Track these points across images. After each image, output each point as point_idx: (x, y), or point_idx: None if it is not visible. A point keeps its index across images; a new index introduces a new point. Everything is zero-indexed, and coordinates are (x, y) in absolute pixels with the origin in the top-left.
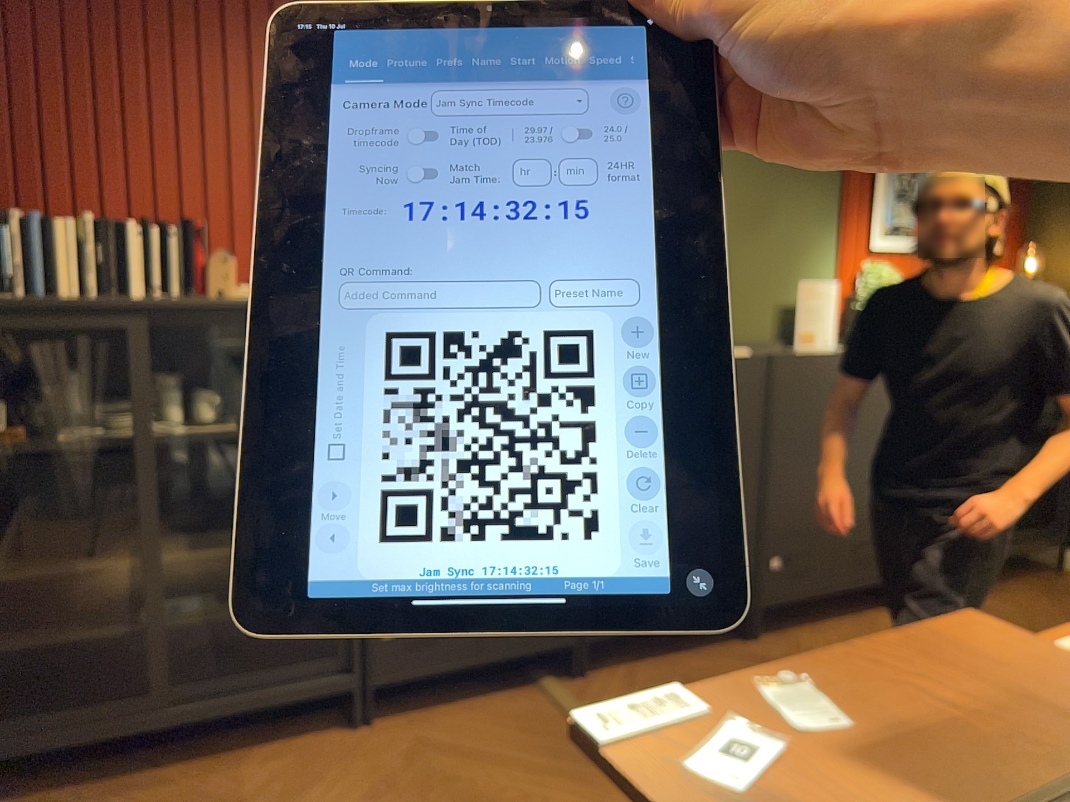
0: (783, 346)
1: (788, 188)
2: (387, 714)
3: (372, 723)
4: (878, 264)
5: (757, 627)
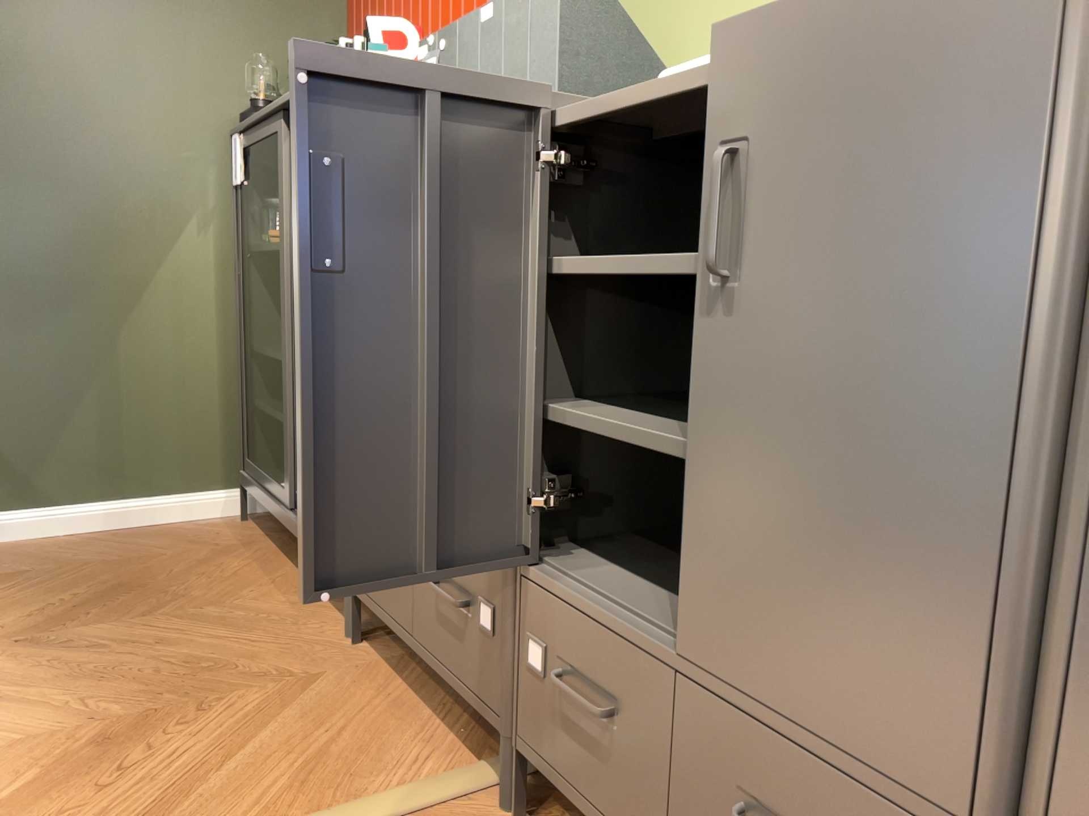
0: None
1: None
2: (385, 651)
3: (362, 644)
4: None
5: None
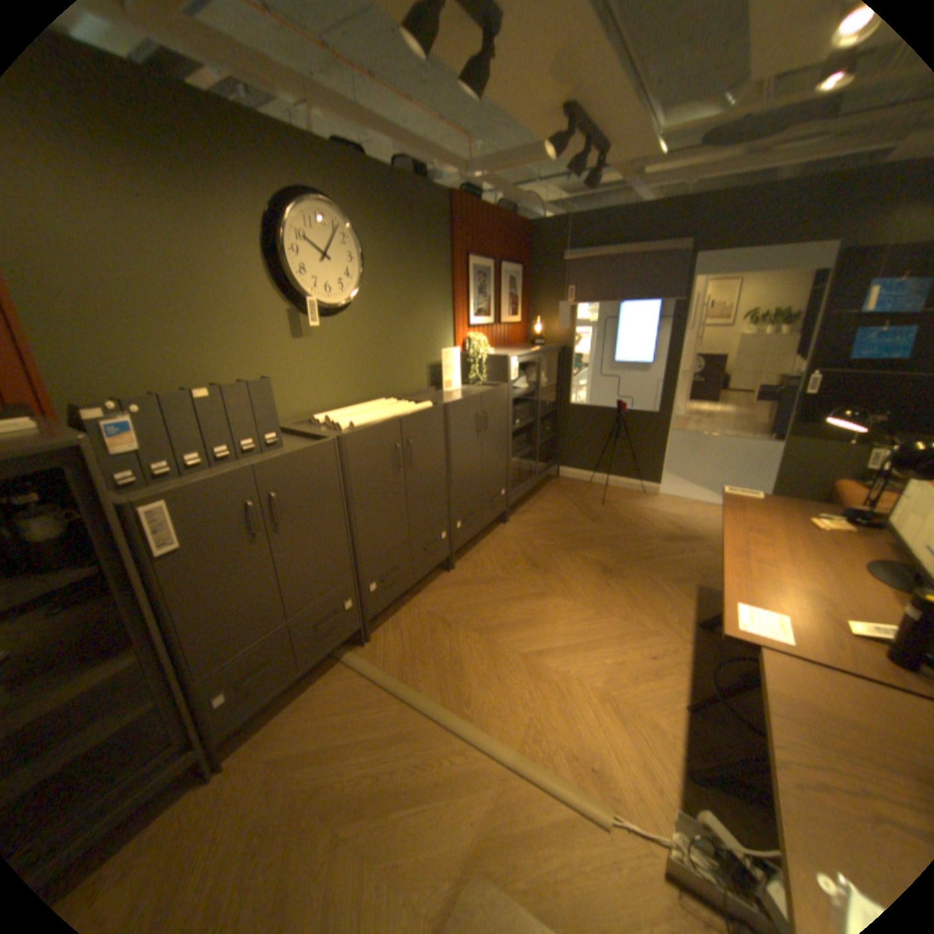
0: (434, 391)
1: (424, 288)
2: (233, 748)
3: (223, 765)
4: (474, 334)
5: (453, 562)
